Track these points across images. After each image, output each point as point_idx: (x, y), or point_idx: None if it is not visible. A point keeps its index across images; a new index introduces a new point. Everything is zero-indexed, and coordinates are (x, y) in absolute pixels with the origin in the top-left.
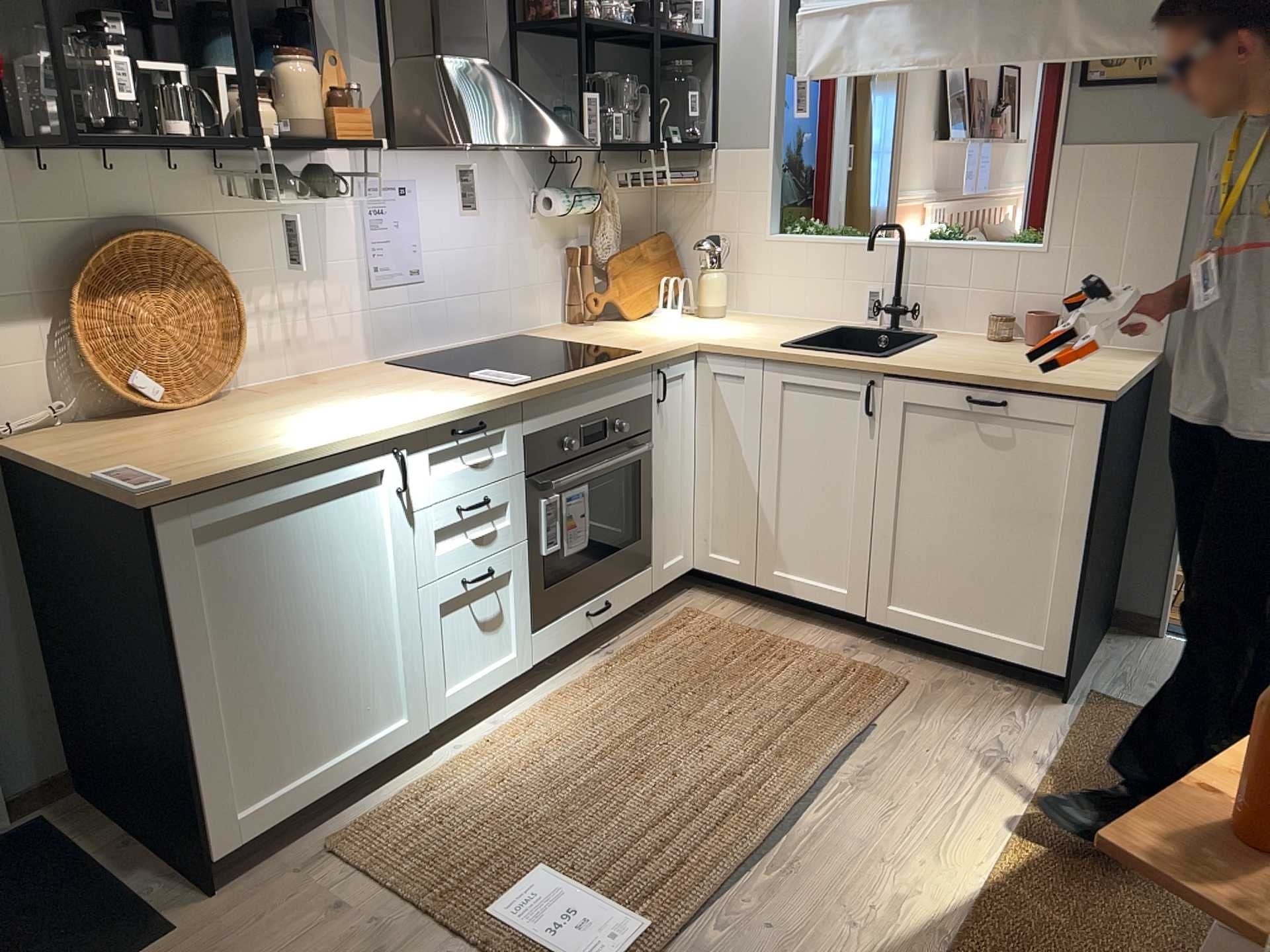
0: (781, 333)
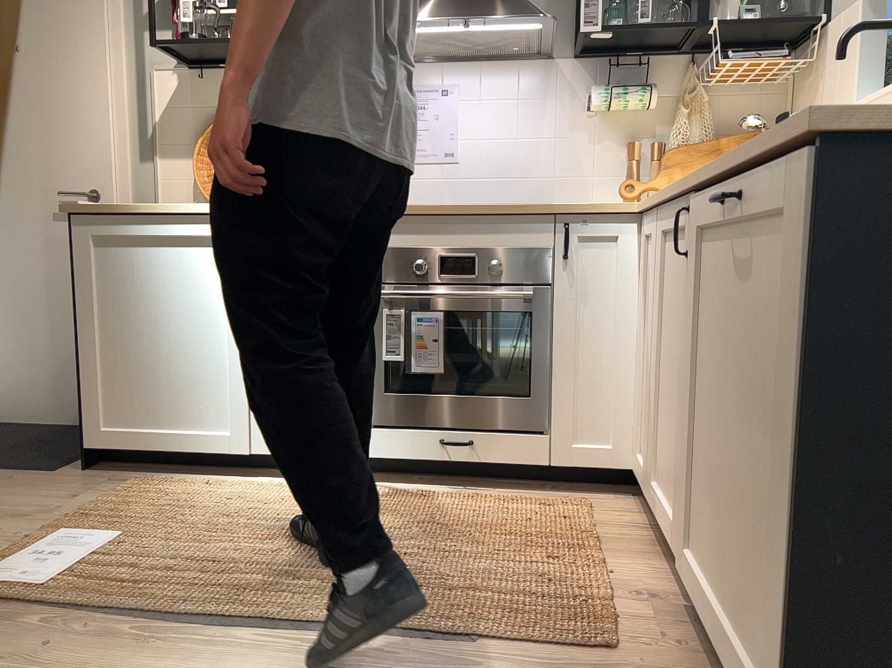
0: None
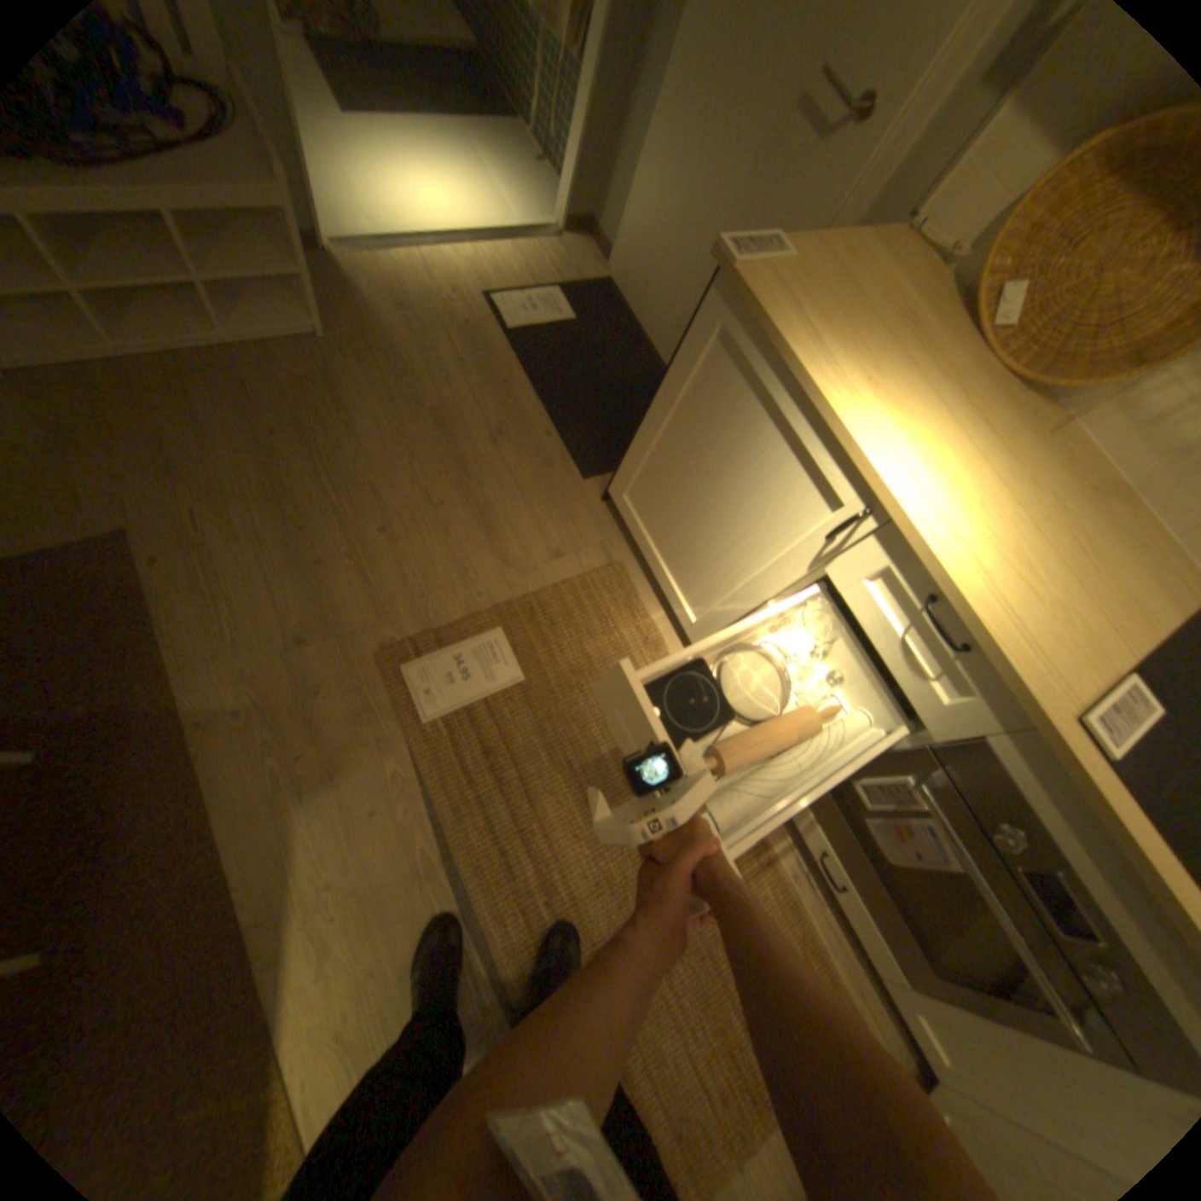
0: None
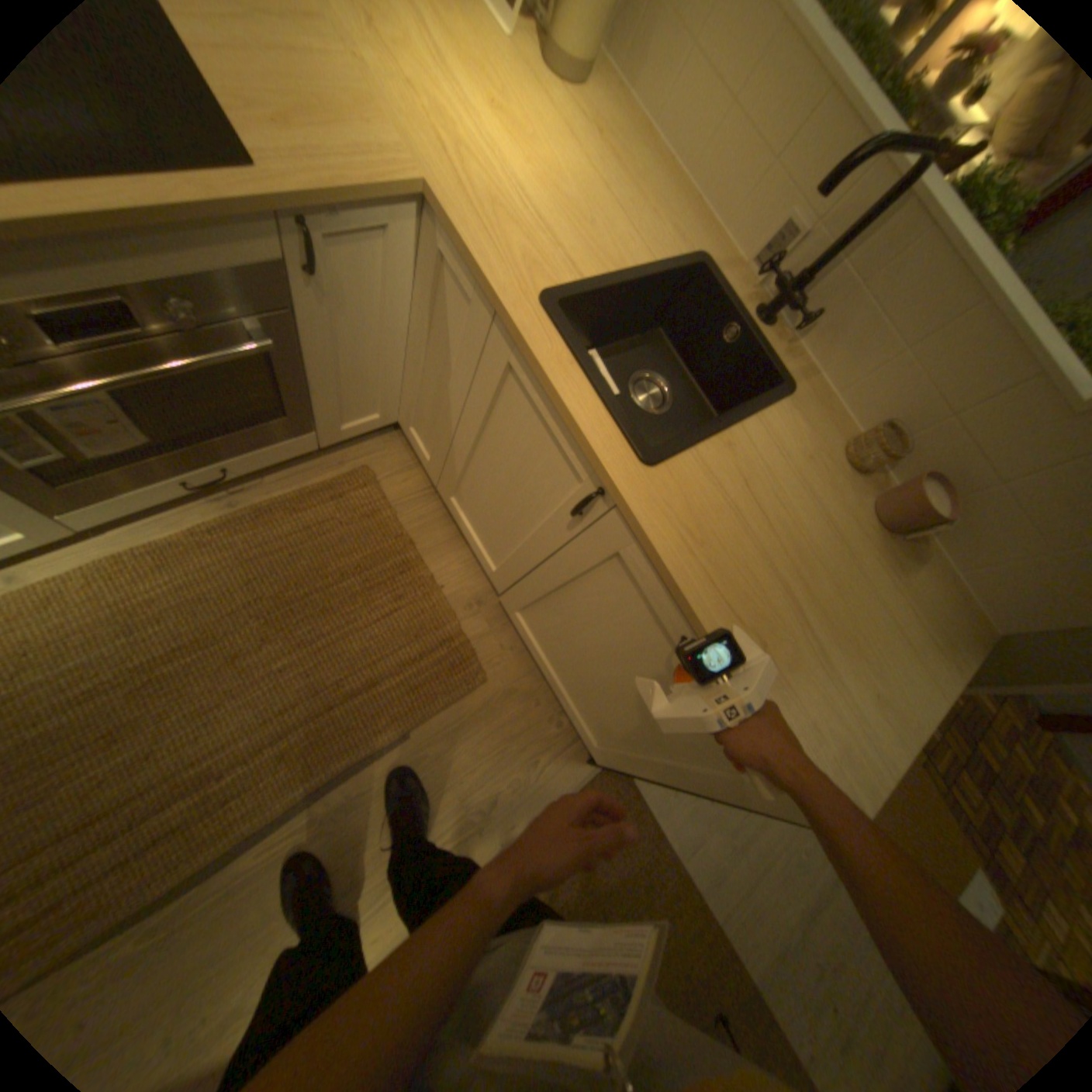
0: (599, 224)
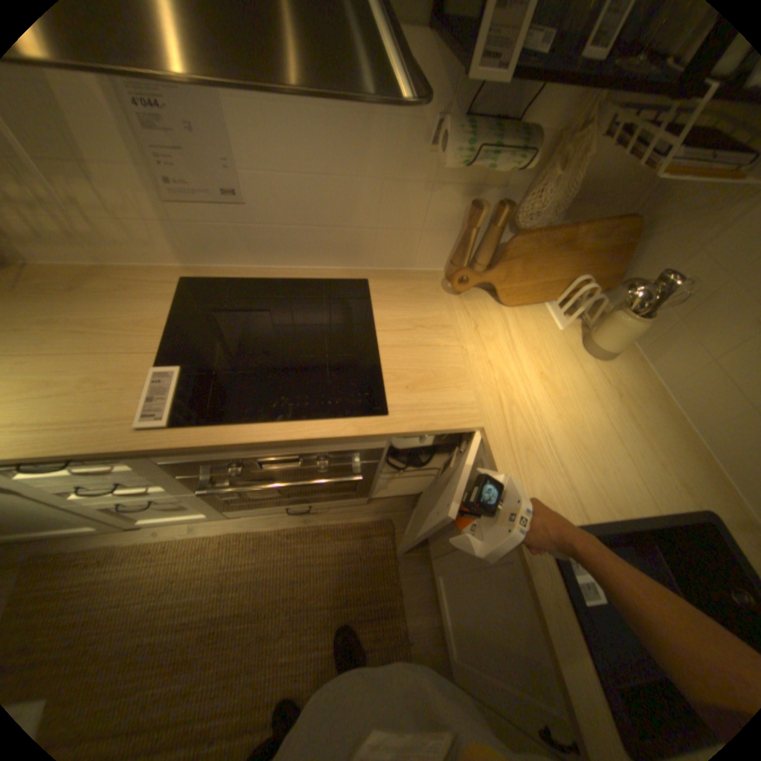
0: (611, 470)
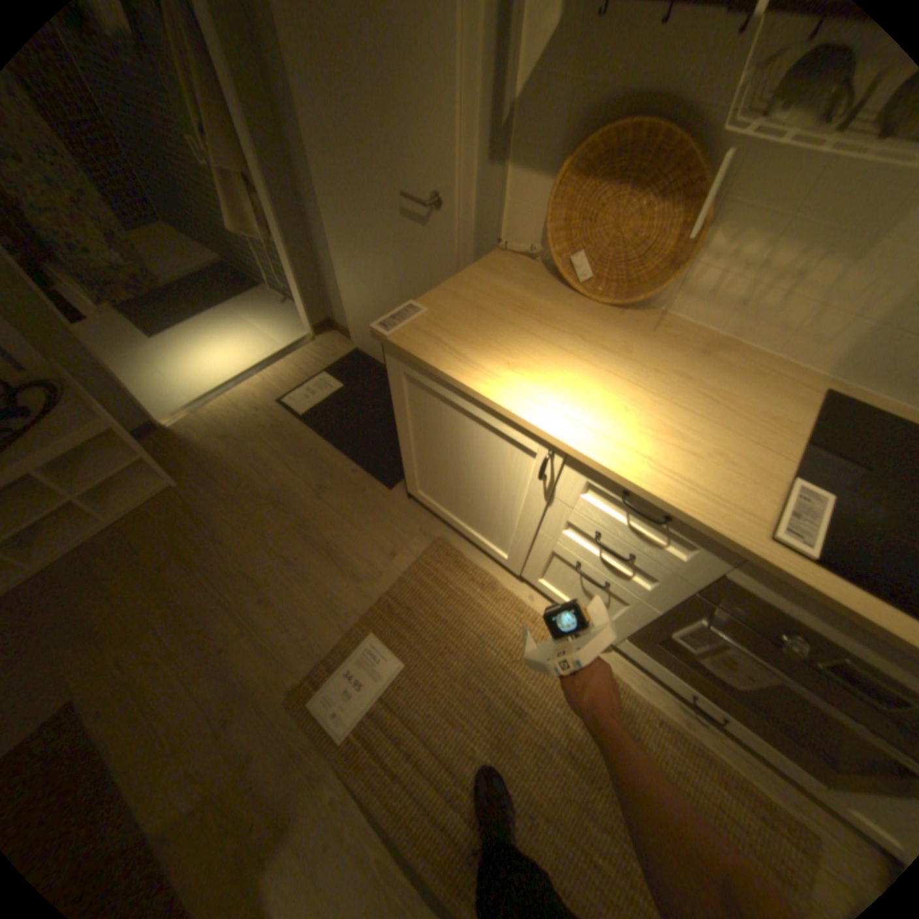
0: None
